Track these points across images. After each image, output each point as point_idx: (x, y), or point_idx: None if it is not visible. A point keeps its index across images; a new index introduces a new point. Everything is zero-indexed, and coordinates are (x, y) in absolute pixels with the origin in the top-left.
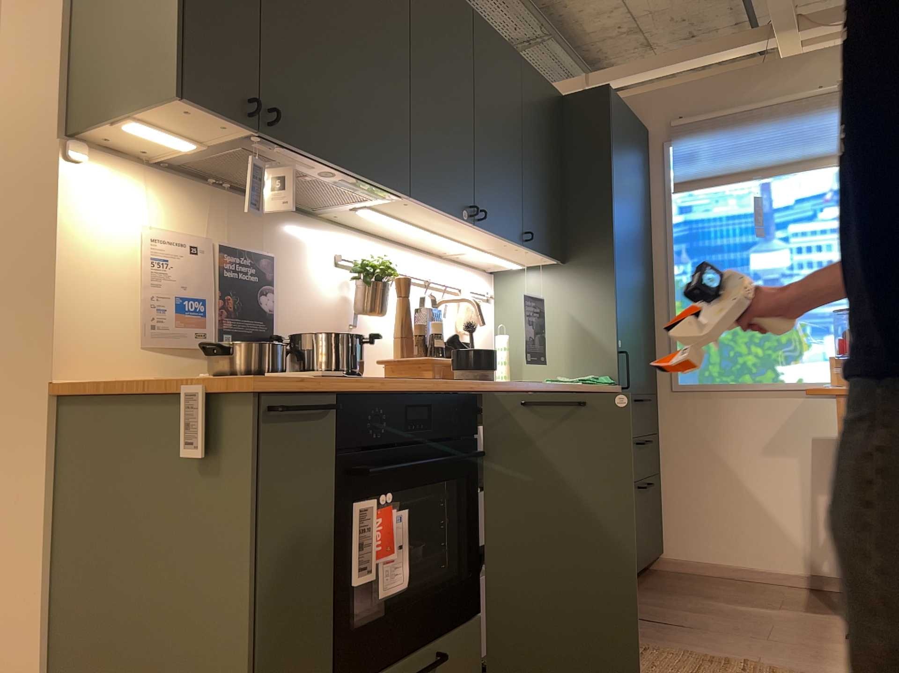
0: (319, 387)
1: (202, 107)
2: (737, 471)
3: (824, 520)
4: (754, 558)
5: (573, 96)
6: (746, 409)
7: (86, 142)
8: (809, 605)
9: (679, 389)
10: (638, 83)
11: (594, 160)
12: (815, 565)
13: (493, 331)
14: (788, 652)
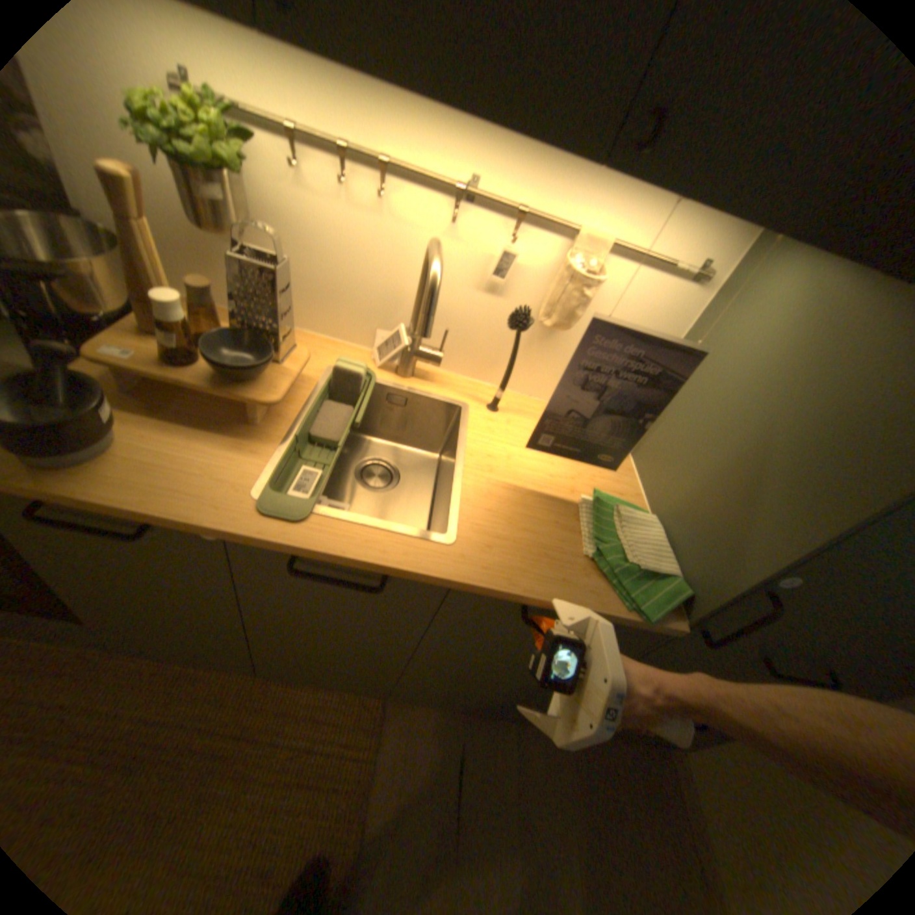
0: None
1: None
2: None
3: None
4: None
5: None
6: None
7: None
8: None
9: None
10: None
11: None
12: None
13: None
14: None
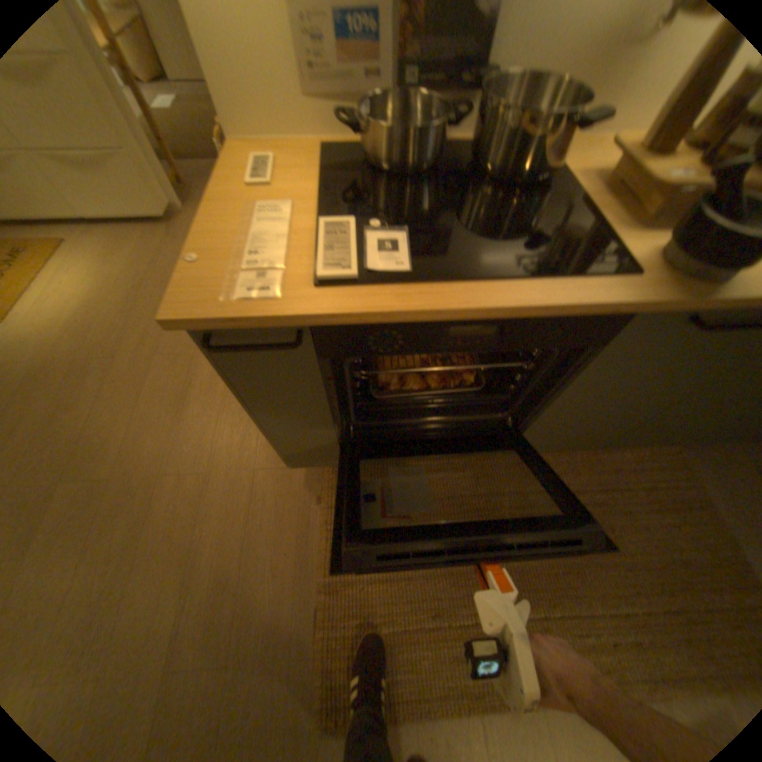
0: (272, 323)
1: None
2: None
3: None
4: None
5: None
6: None
7: None
8: None
9: None
10: None
11: None
12: None
13: None
14: None
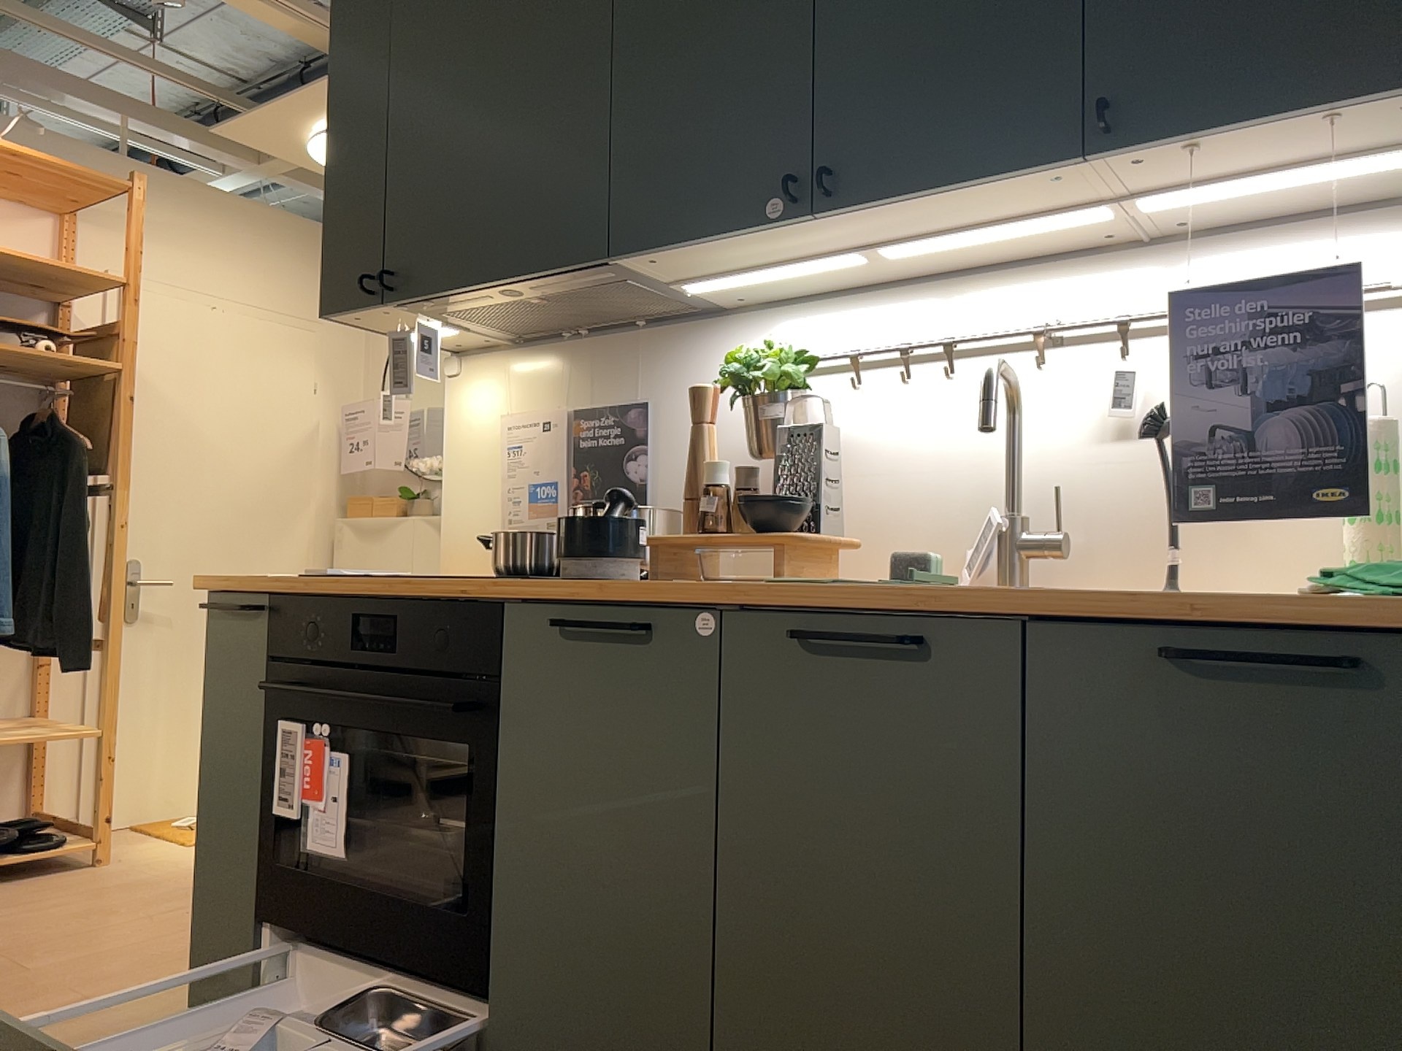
0: (246, 586)
1: (344, 311)
2: None
3: None
4: None
5: None
6: None
7: (465, 351)
8: None
9: None
10: None
11: None
12: None
13: None
14: None
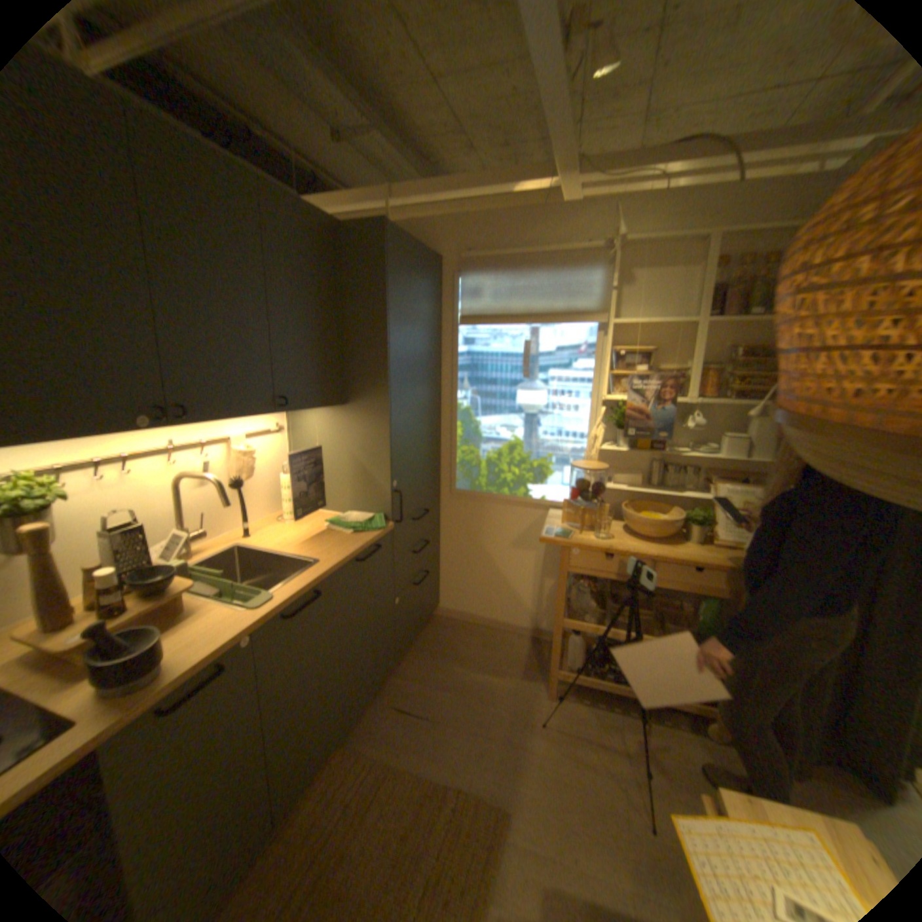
0: None
1: None
2: (492, 558)
3: (546, 597)
4: (498, 615)
5: (350, 224)
6: (502, 515)
7: None
8: (526, 669)
9: (455, 494)
10: (439, 203)
11: (371, 303)
12: (537, 624)
13: (282, 465)
14: (495, 761)
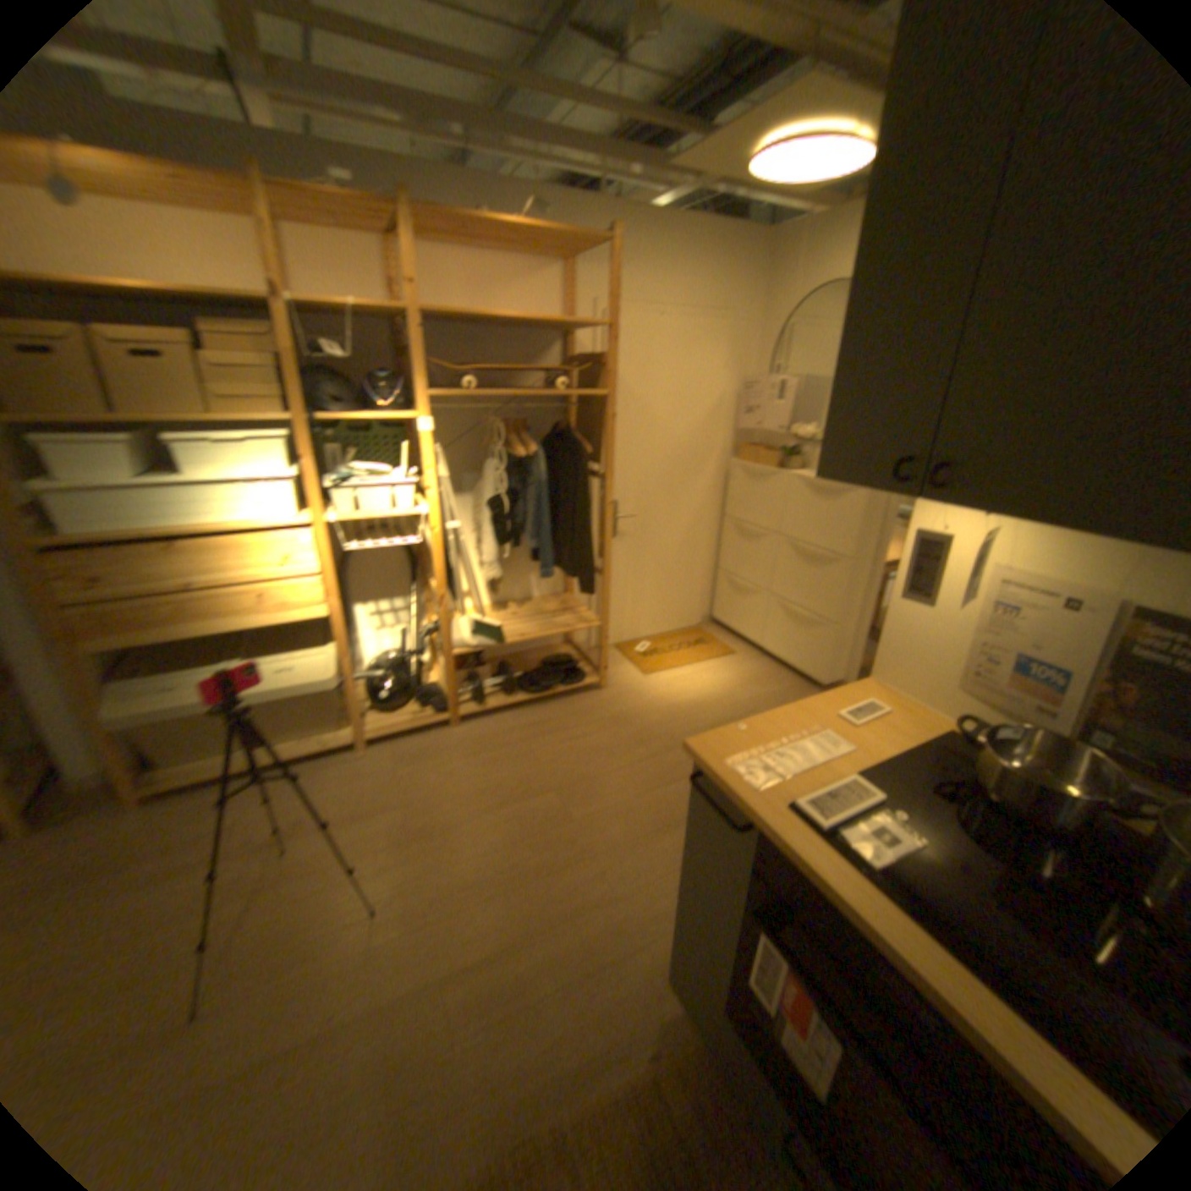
0: (737, 799)
1: (849, 476)
2: None
3: None
4: None
5: None
6: None
7: None
8: None
9: None
10: None
11: None
12: None
13: None
14: None
